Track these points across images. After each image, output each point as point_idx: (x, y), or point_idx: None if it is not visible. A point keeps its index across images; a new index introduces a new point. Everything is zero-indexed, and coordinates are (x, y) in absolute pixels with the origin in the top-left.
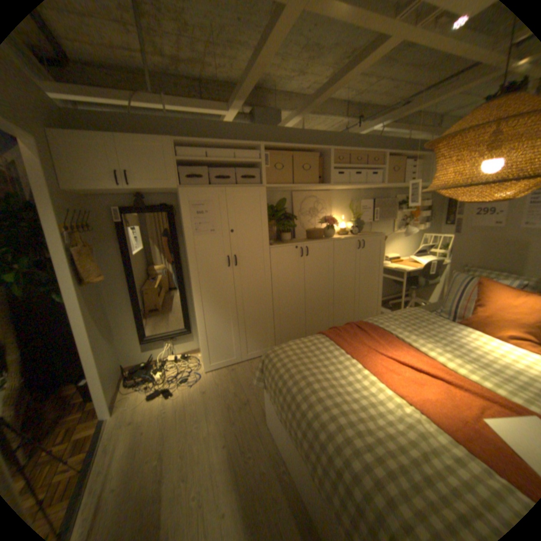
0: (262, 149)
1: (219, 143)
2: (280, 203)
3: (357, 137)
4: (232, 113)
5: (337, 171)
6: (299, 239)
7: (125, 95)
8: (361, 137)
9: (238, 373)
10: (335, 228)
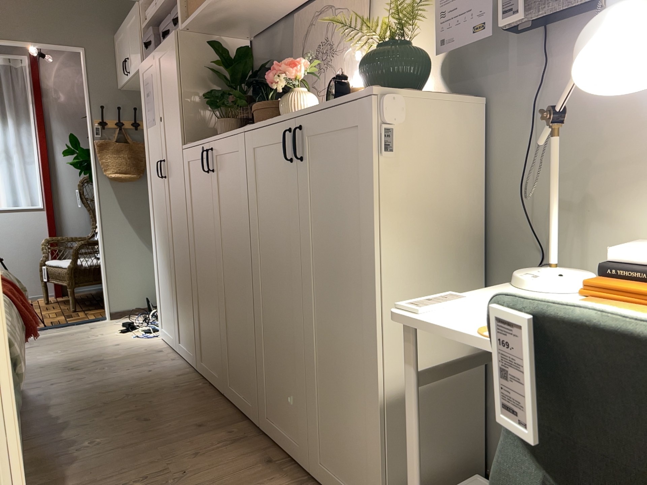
0: None
1: None
2: (243, 53)
3: None
4: None
5: None
6: None
7: None
8: None
9: (147, 356)
10: None
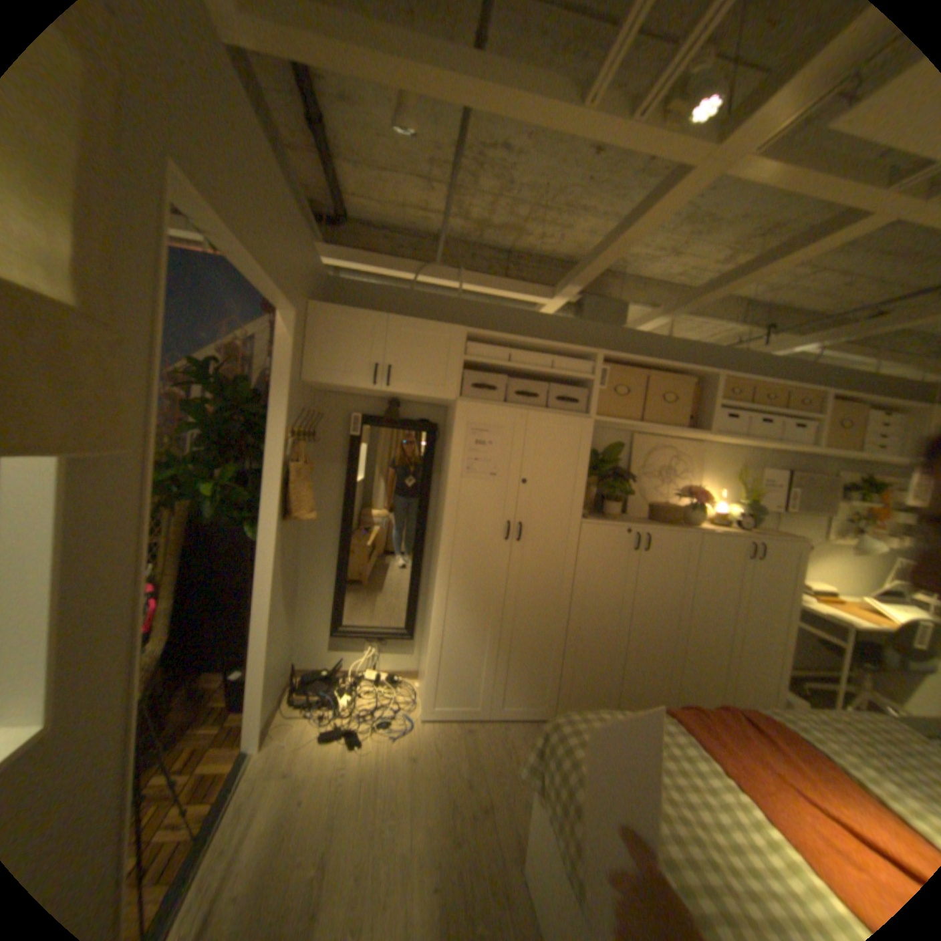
0: (599, 360)
1: (533, 345)
2: (612, 450)
3: (770, 360)
4: (556, 303)
5: (725, 412)
6: (634, 518)
7: (414, 267)
8: (777, 361)
9: (480, 744)
10: (706, 511)
